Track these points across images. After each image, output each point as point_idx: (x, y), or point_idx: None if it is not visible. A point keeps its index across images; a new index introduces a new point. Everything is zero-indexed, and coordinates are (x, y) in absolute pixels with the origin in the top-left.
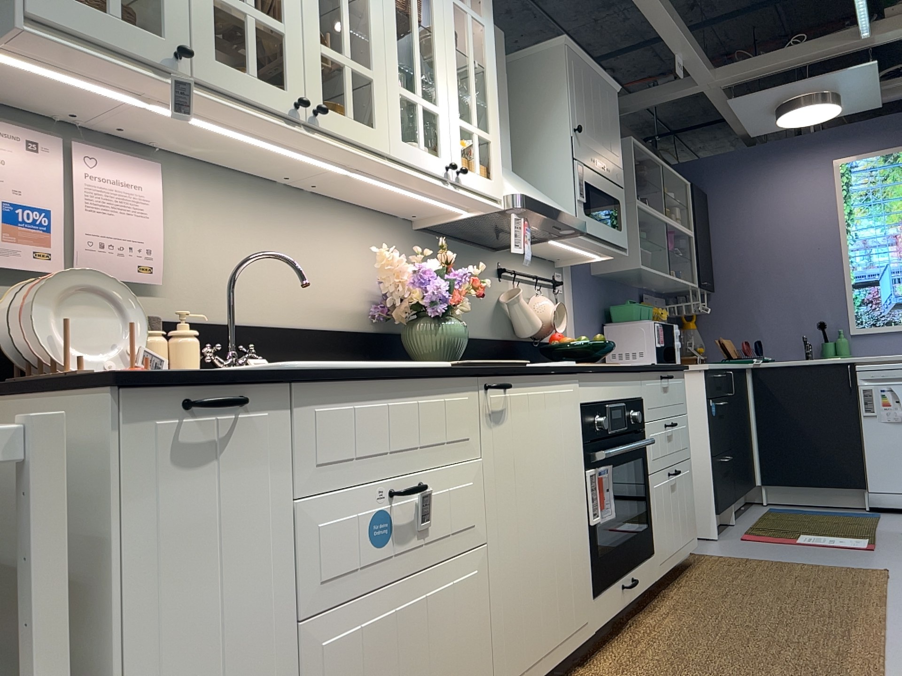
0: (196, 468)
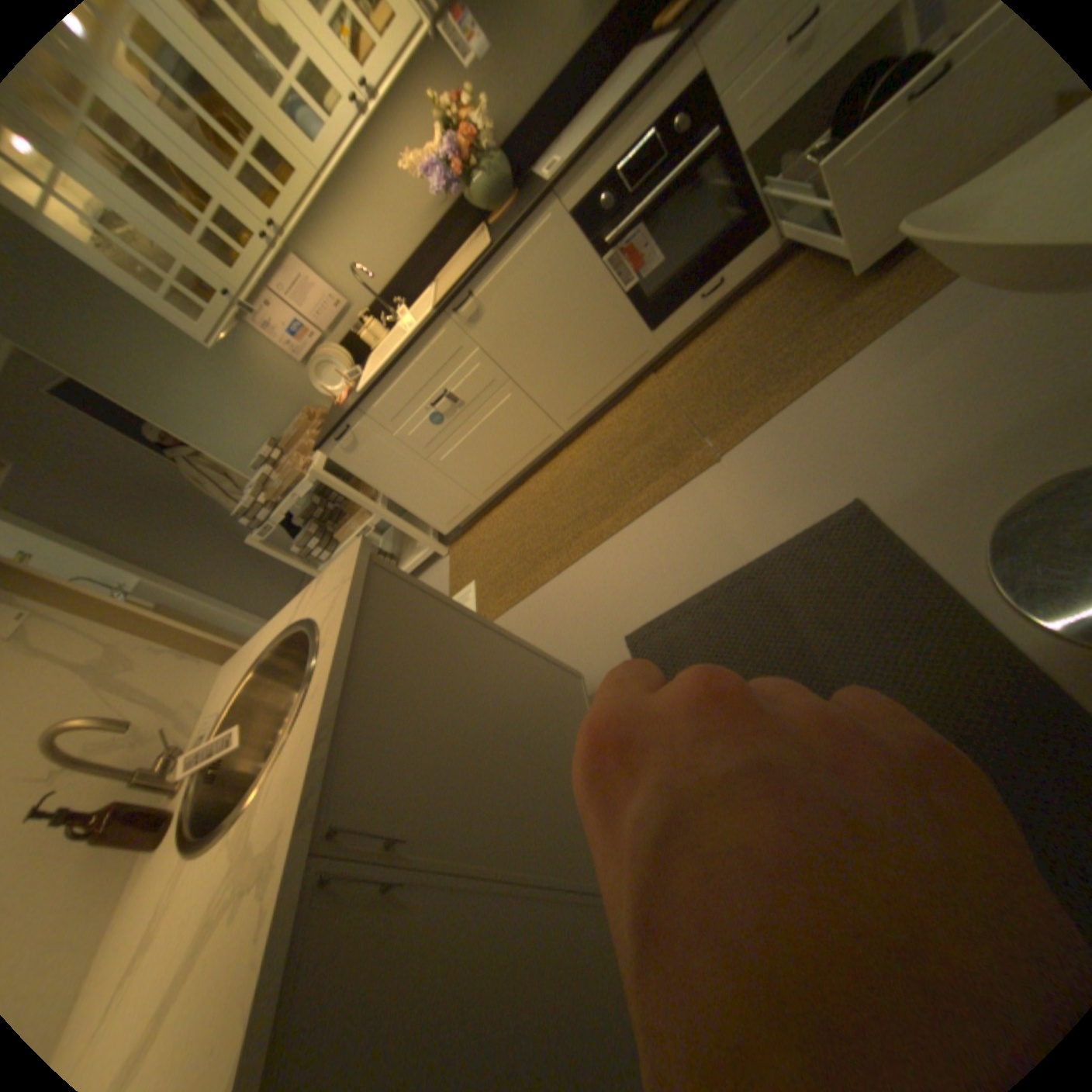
0: (357, 448)
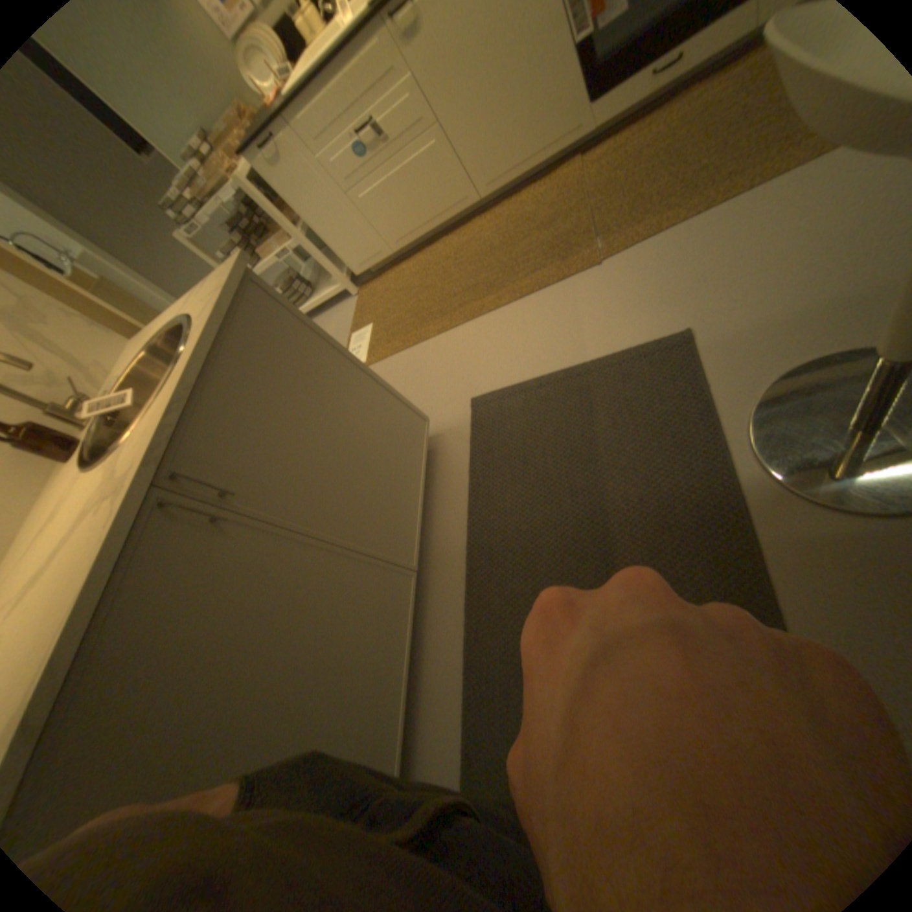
0: (279, 162)
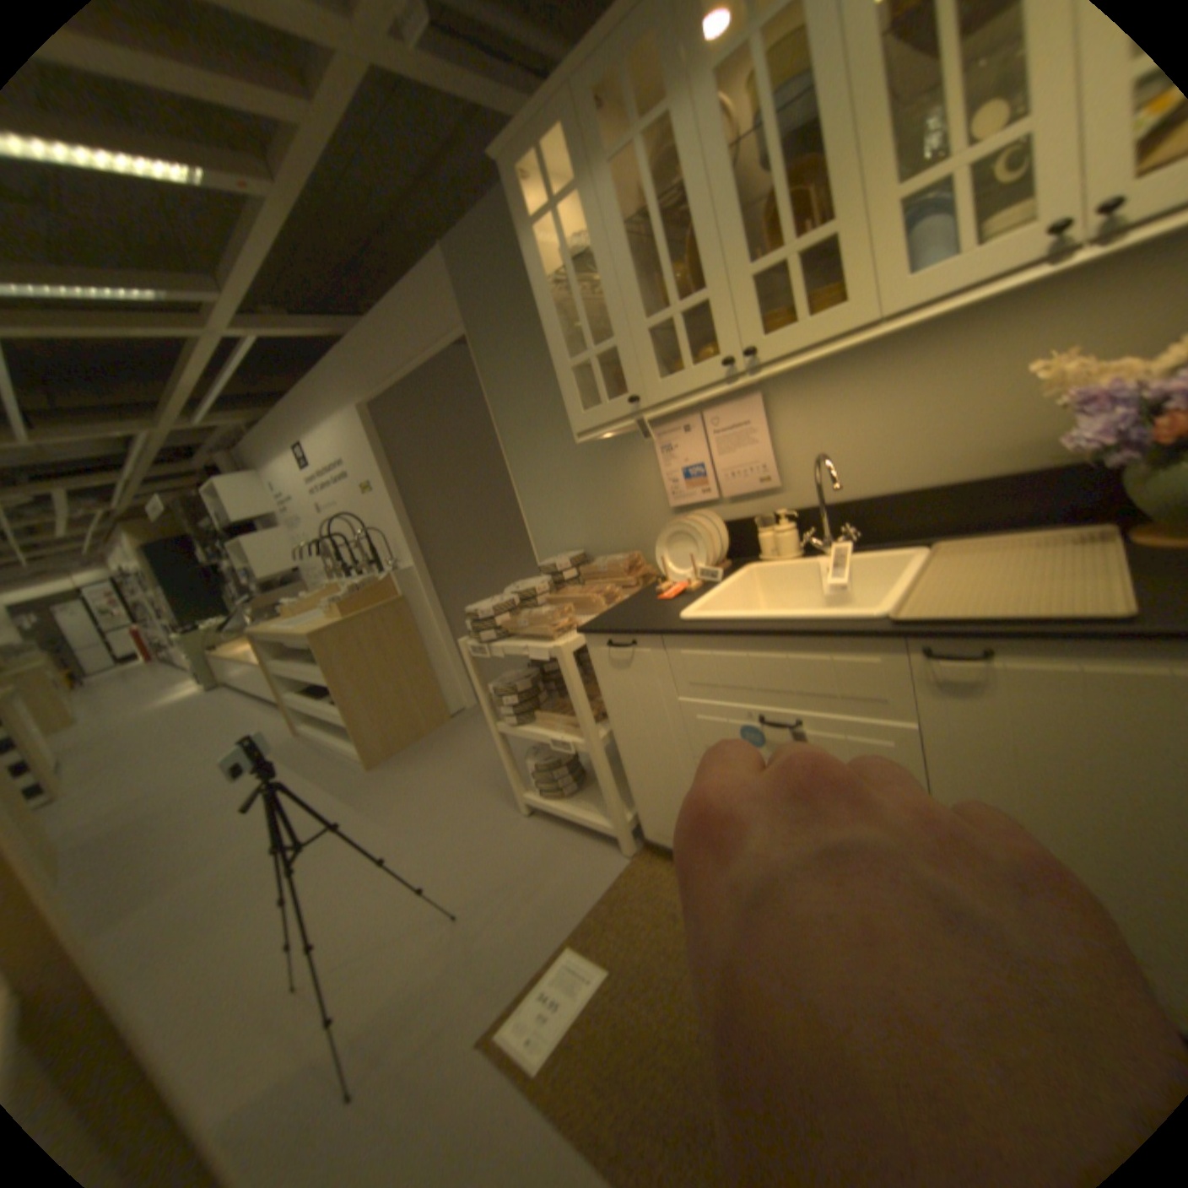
0: (624, 668)
